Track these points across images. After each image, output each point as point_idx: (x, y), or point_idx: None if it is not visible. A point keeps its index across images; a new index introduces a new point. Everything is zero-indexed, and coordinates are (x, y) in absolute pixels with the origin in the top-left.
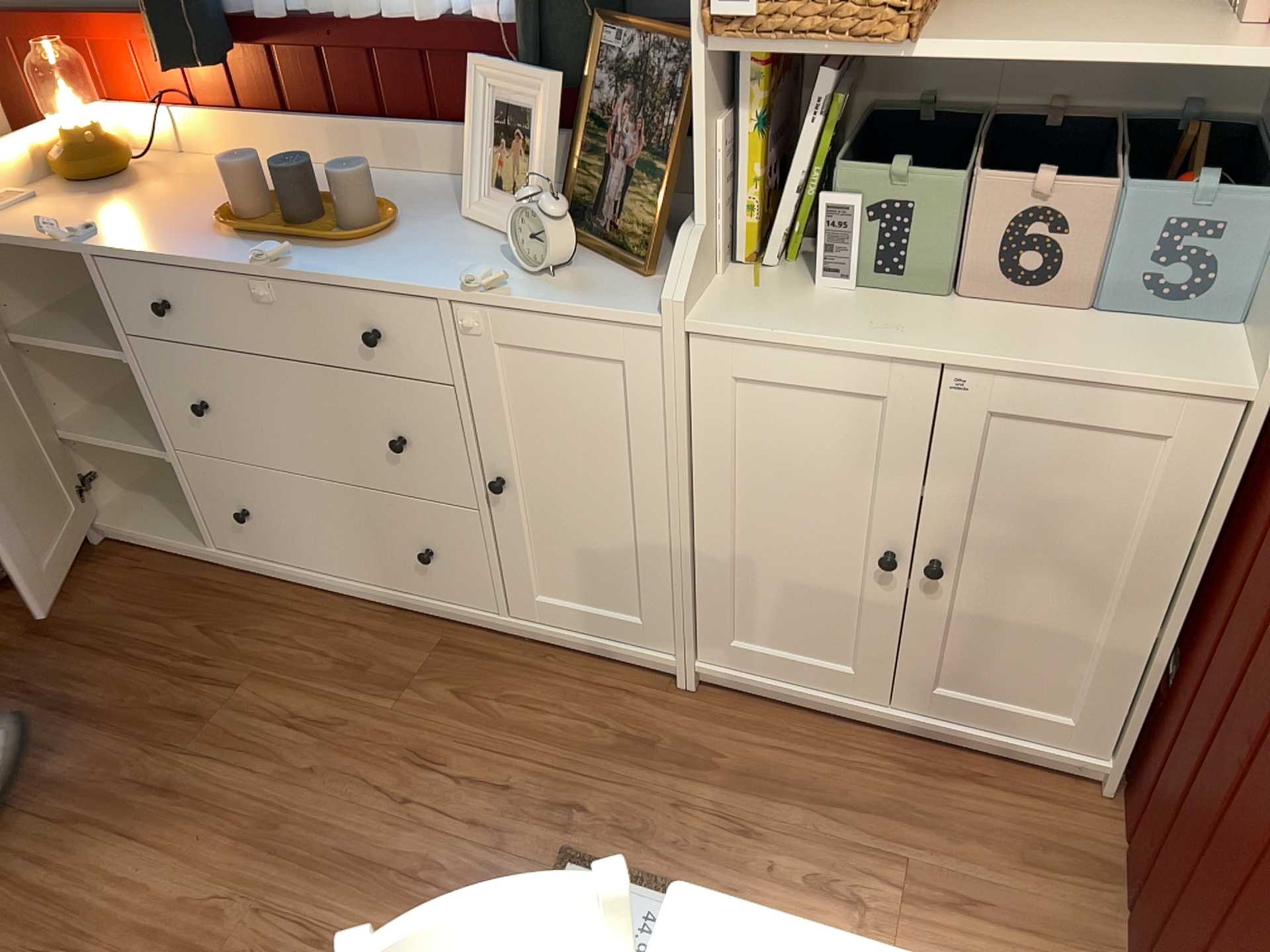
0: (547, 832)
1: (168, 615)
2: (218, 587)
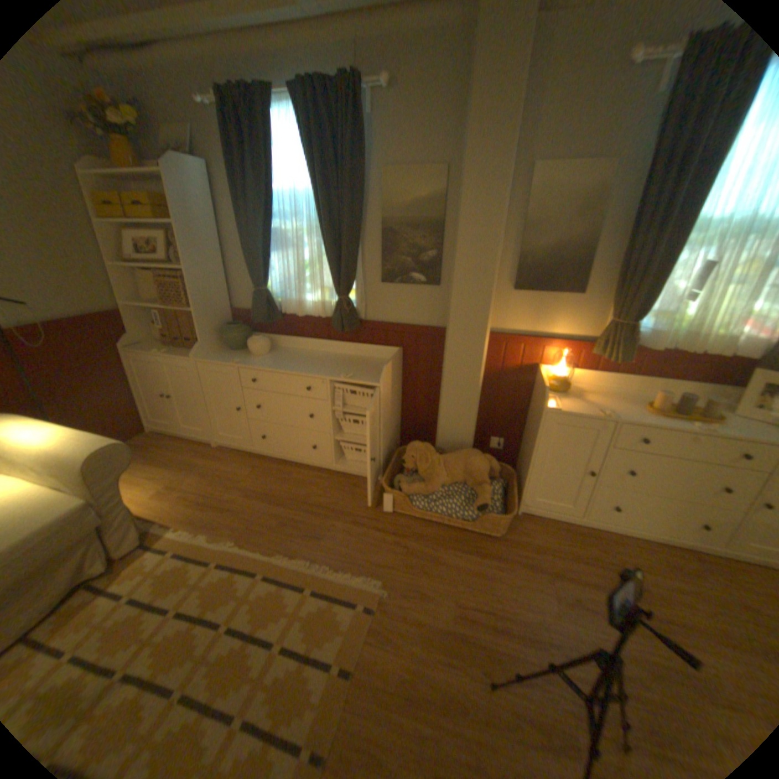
0: None
1: (579, 547)
2: (584, 535)
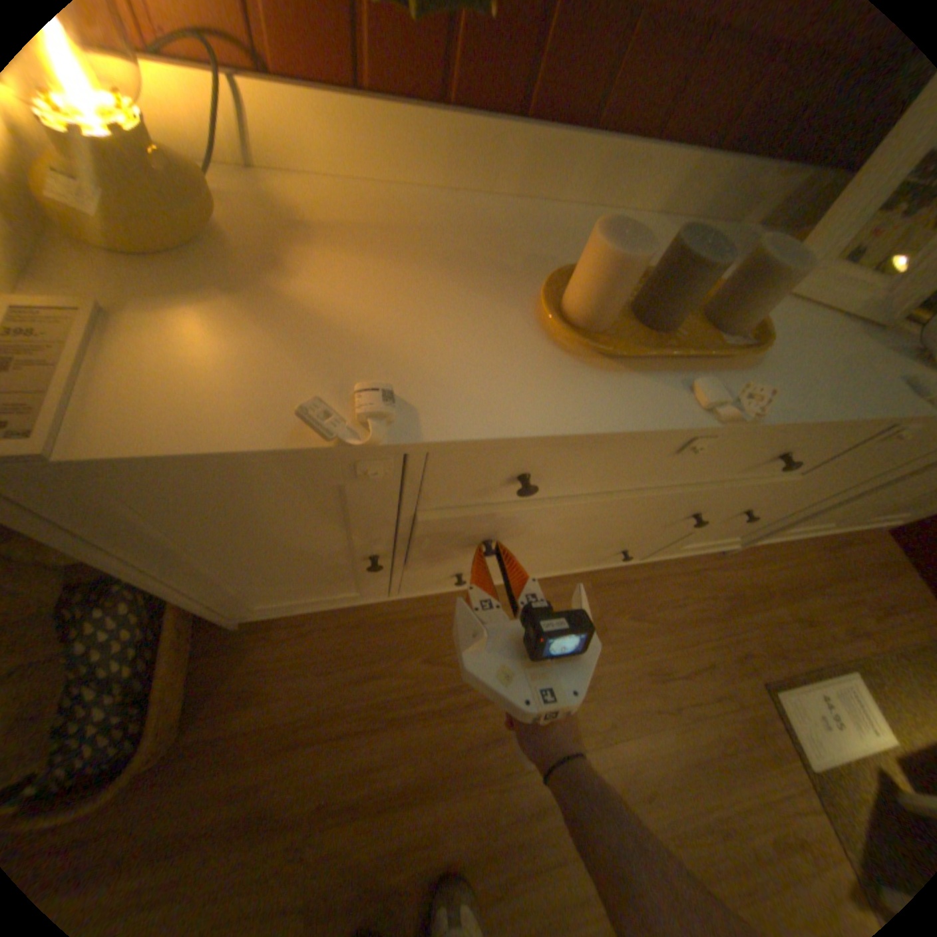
0: (753, 686)
1: (381, 672)
2: (396, 622)
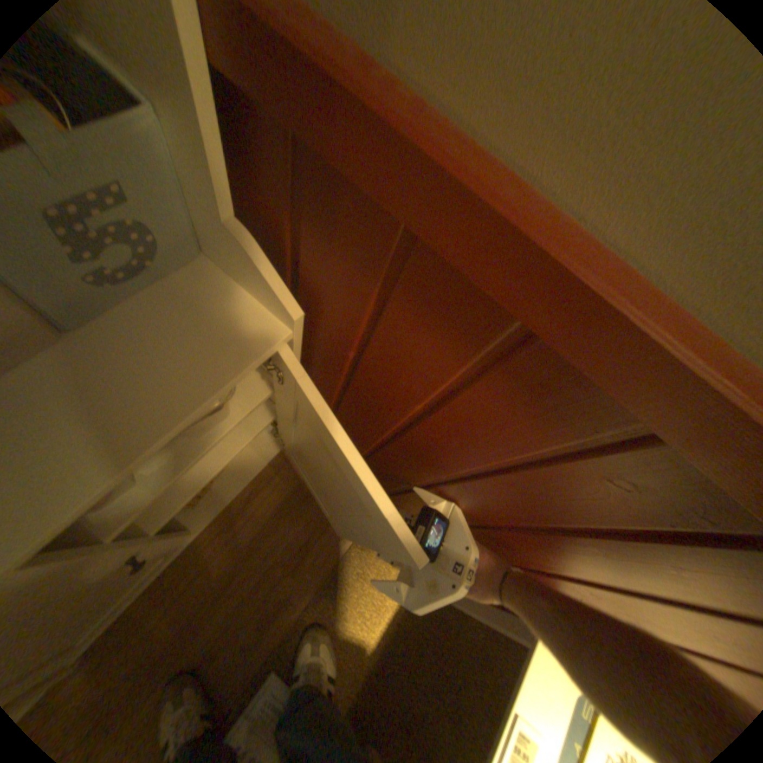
0: None
1: None
2: None
